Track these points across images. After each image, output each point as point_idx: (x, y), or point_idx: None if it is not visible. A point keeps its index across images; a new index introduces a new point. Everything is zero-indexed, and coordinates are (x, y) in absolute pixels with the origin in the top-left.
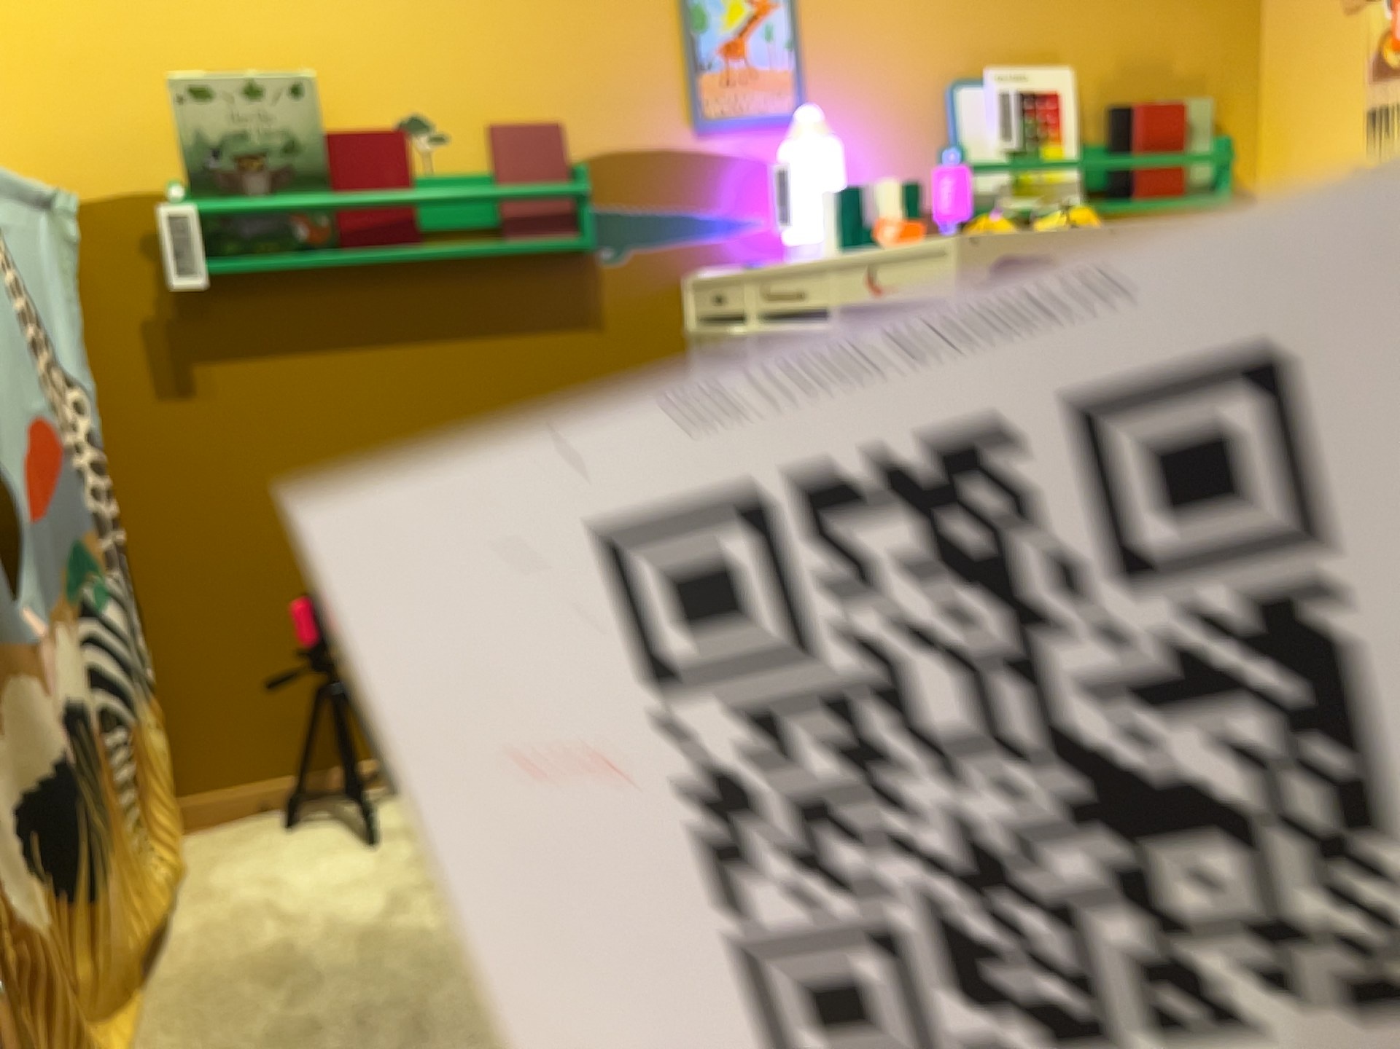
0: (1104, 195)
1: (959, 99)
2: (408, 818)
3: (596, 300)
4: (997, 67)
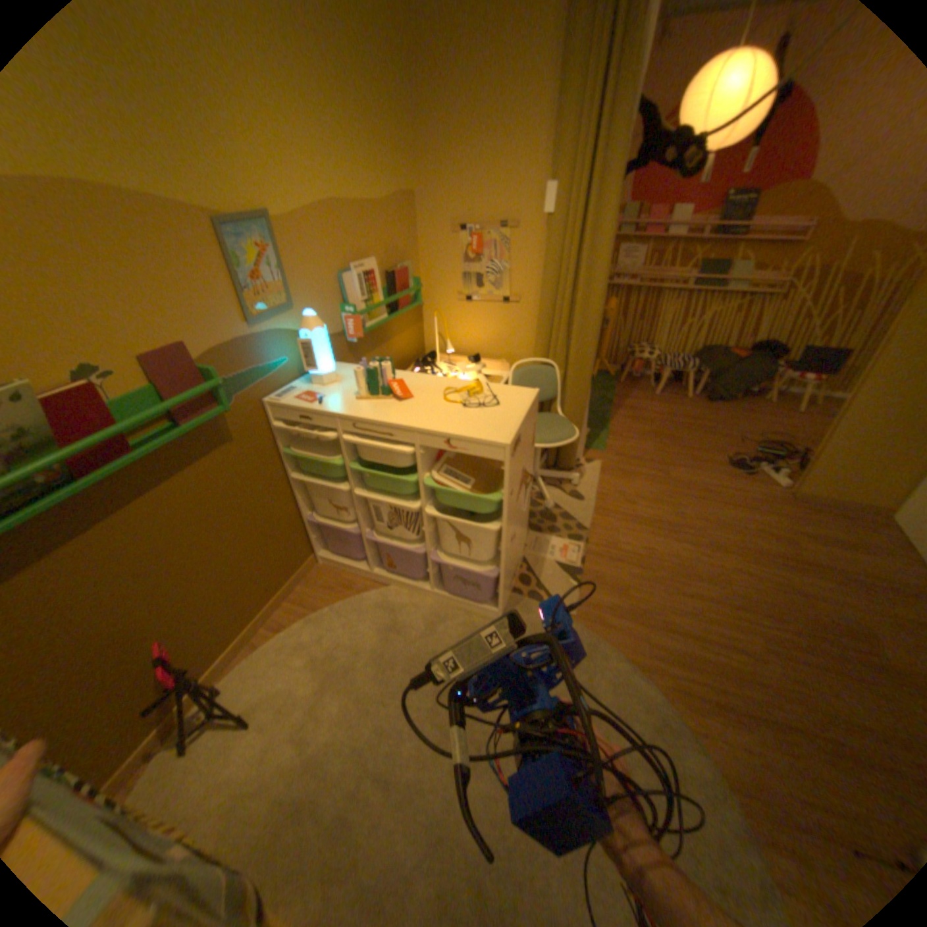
0: (387, 308)
1: (344, 280)
2: (245, 701)
3: (227, 428)
4: (351, 261)
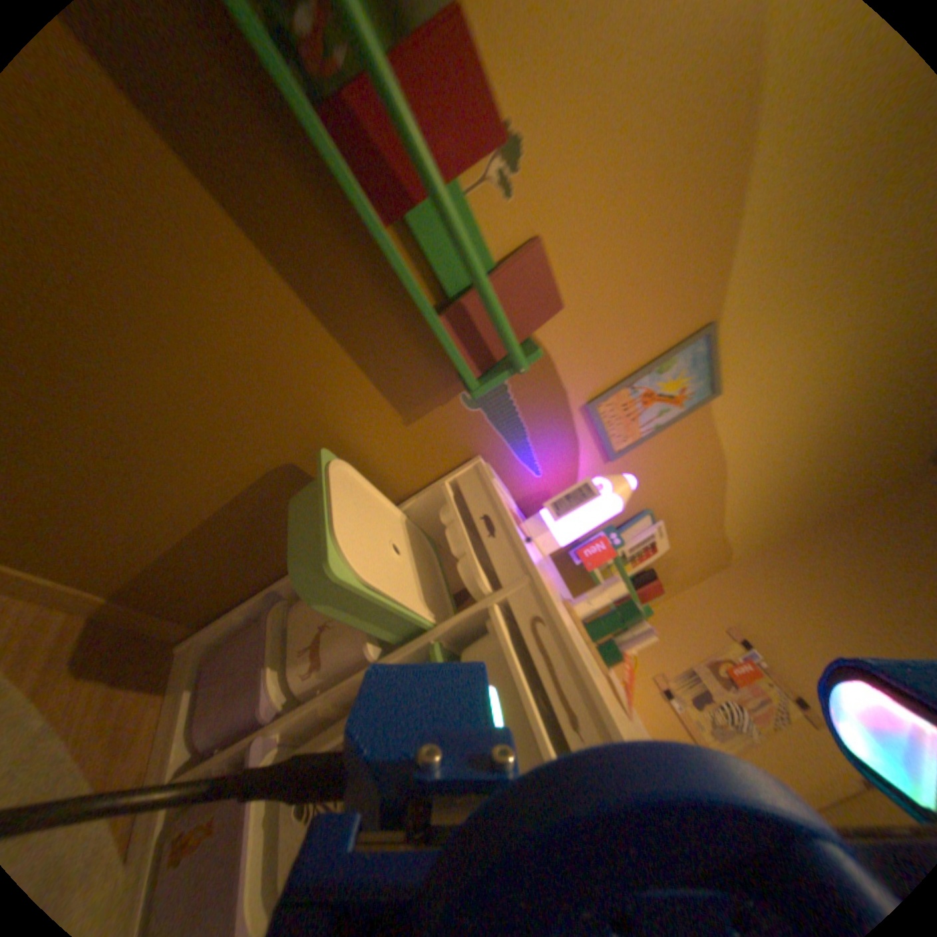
0: None
1: (644, 524)
2: None
3: (429, 417)
4: (663, 525)
